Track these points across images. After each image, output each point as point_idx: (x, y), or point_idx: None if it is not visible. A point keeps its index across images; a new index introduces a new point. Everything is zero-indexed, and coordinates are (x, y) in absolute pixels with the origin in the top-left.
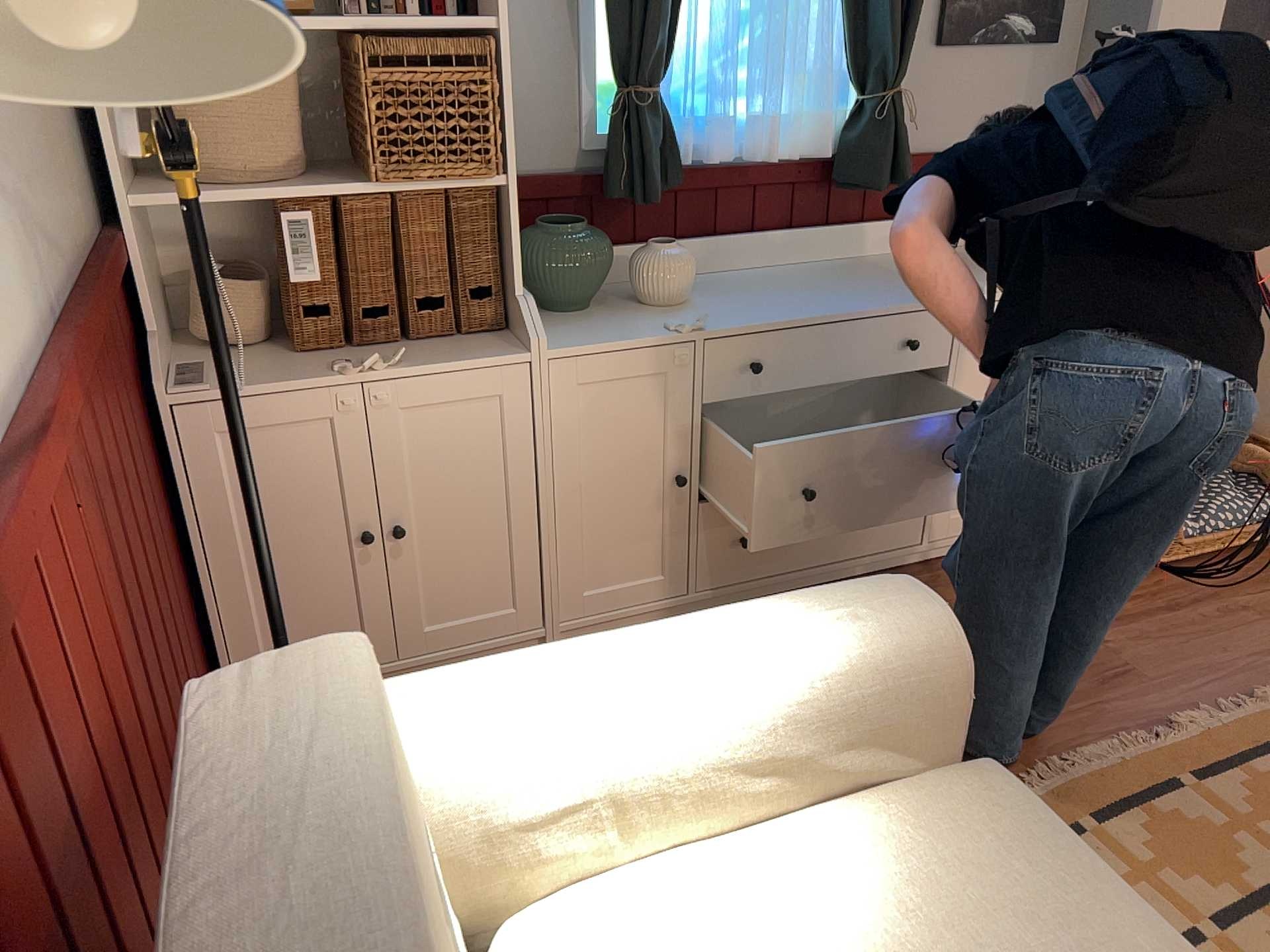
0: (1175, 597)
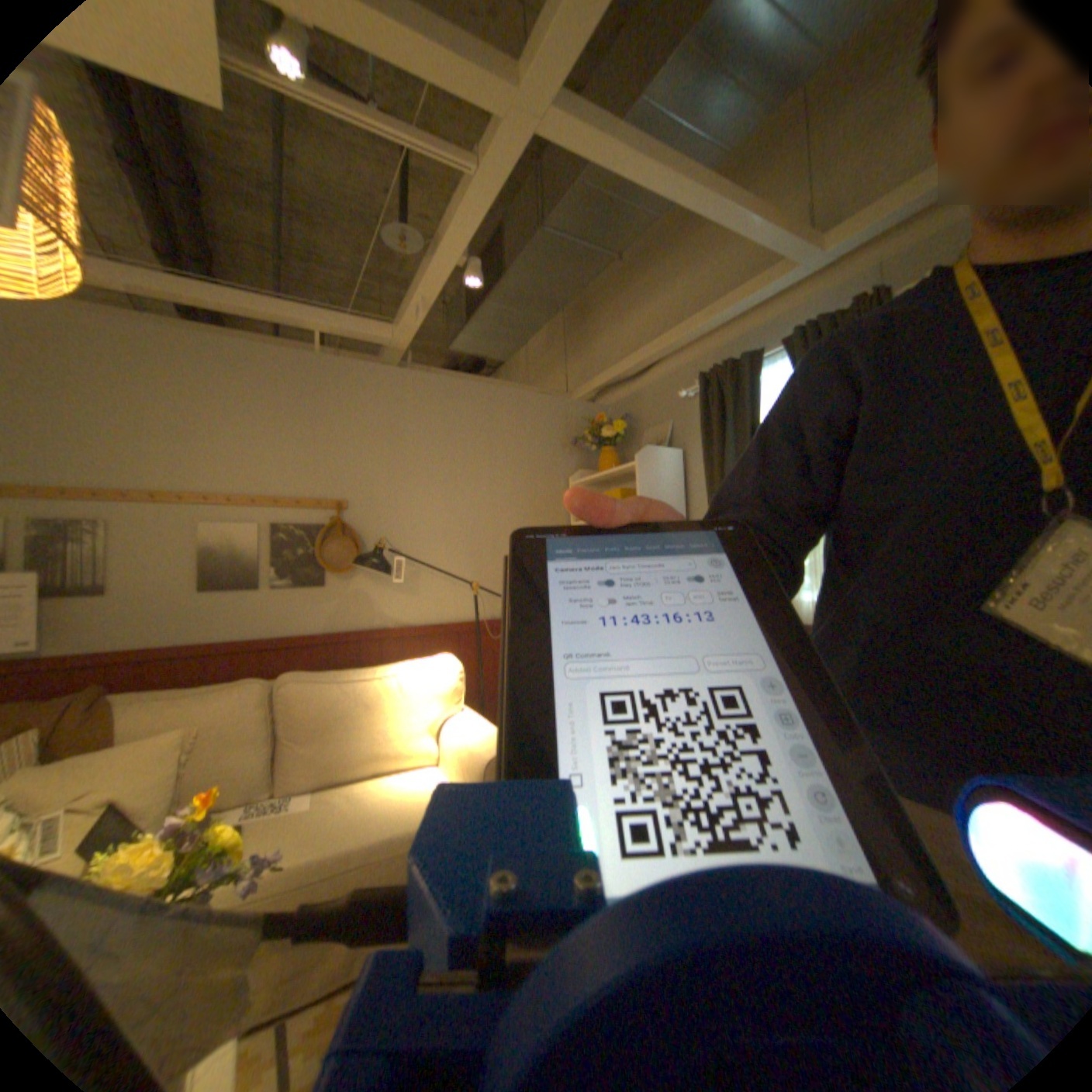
0: None
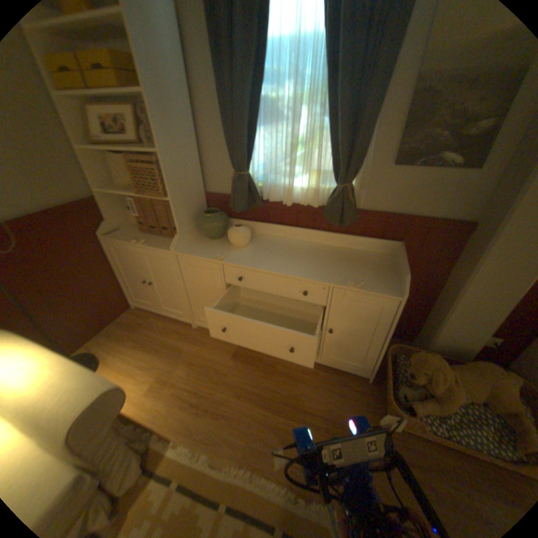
0: (402, 453)
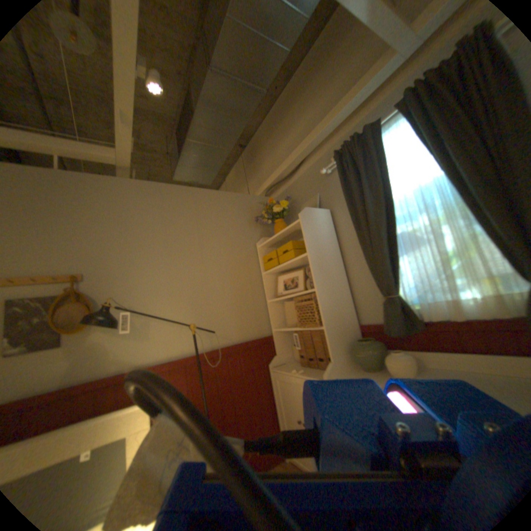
0: None
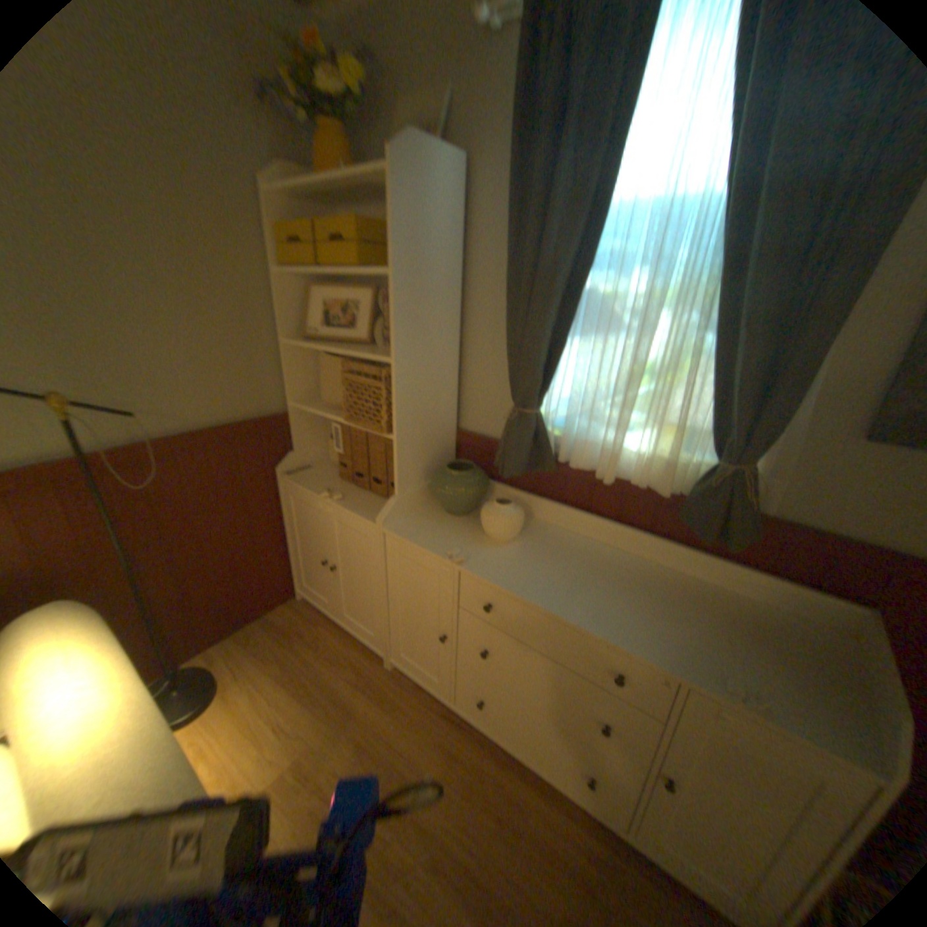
0: None
